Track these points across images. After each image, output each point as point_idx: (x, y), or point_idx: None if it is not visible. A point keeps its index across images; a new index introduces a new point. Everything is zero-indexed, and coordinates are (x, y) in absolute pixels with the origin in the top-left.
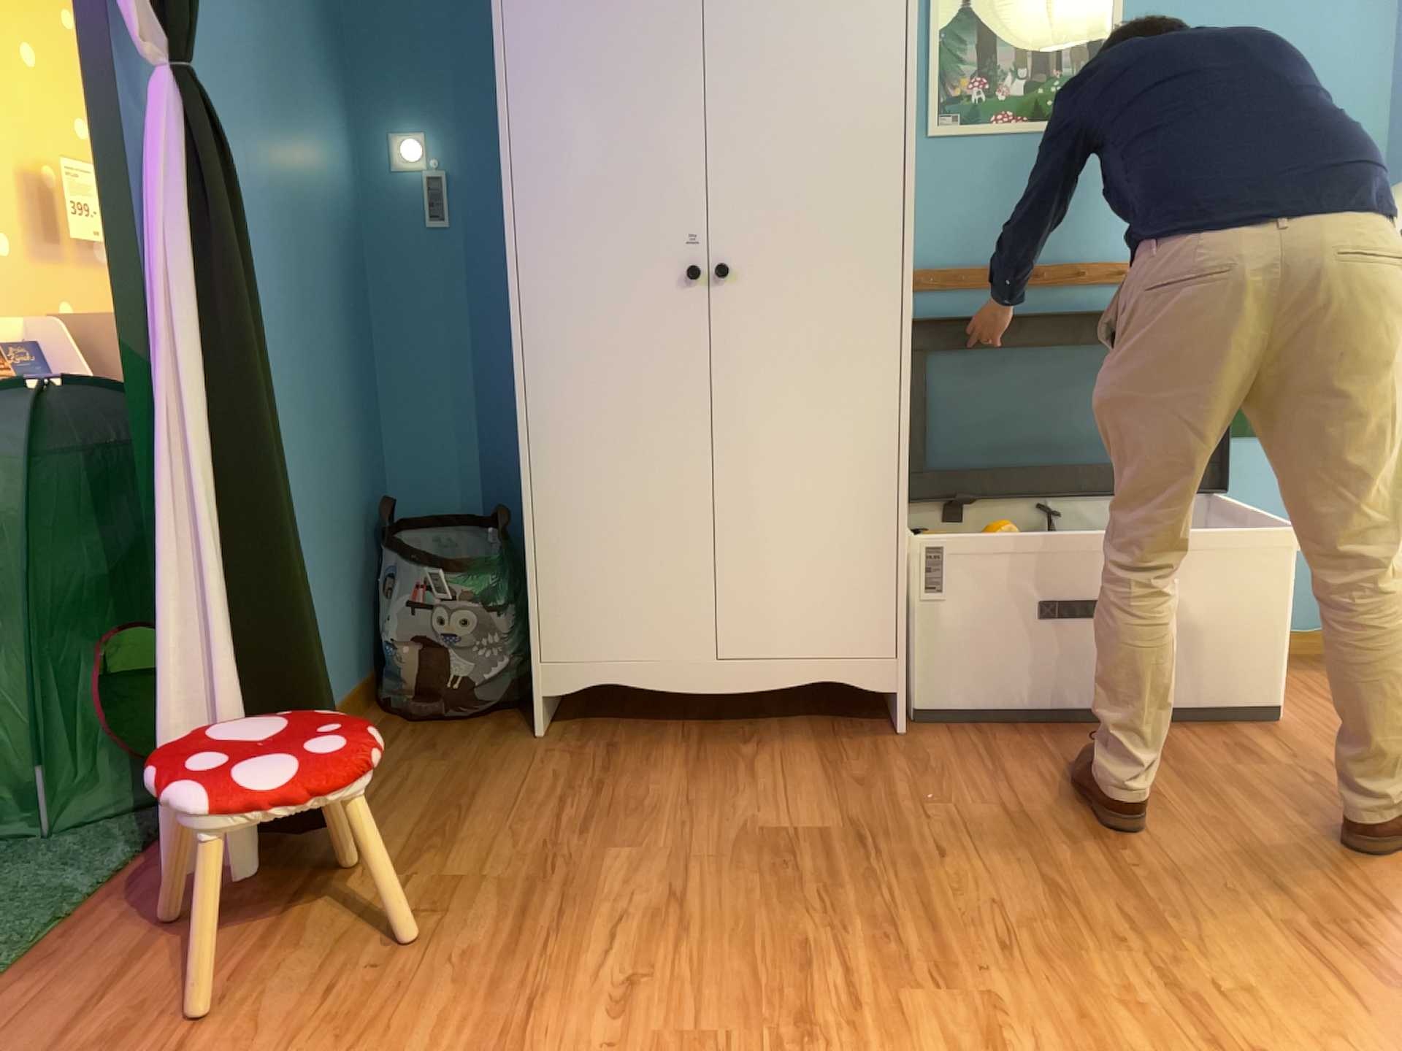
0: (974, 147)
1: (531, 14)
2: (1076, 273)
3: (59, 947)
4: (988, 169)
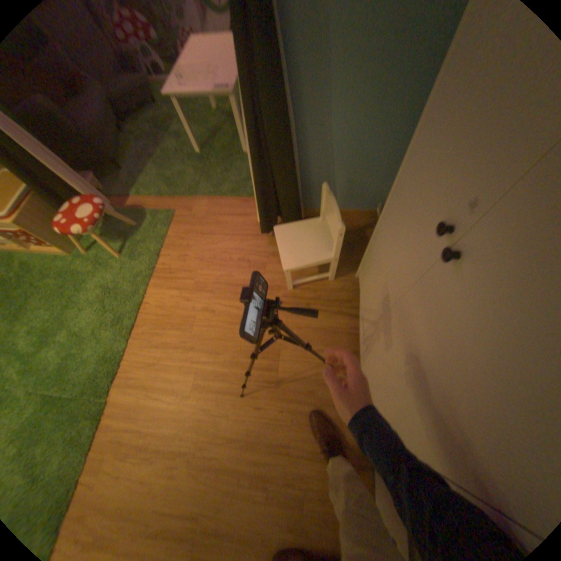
0: None
1: None
2: None
3: (247, 205)
4: None
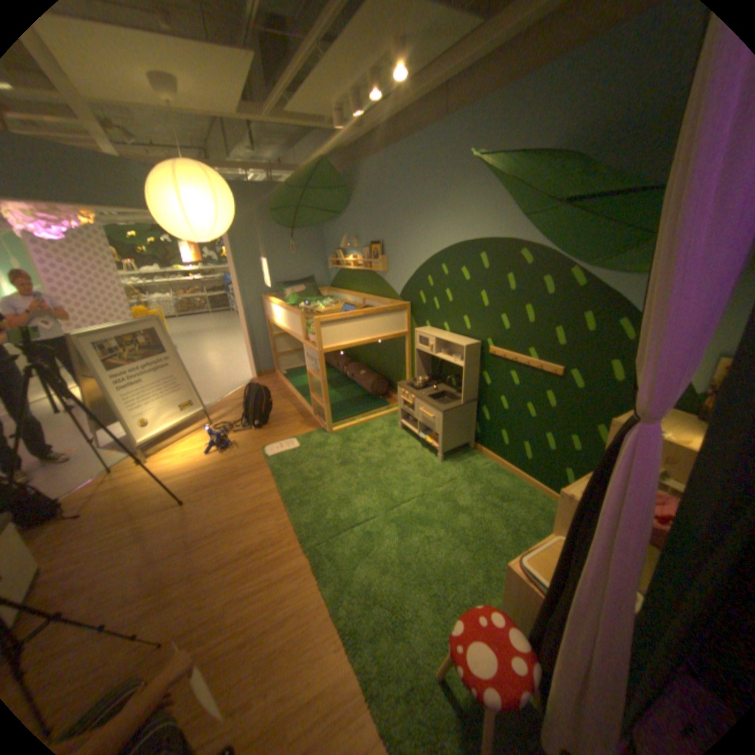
0: None
1: None
2: None
3: None
4: None
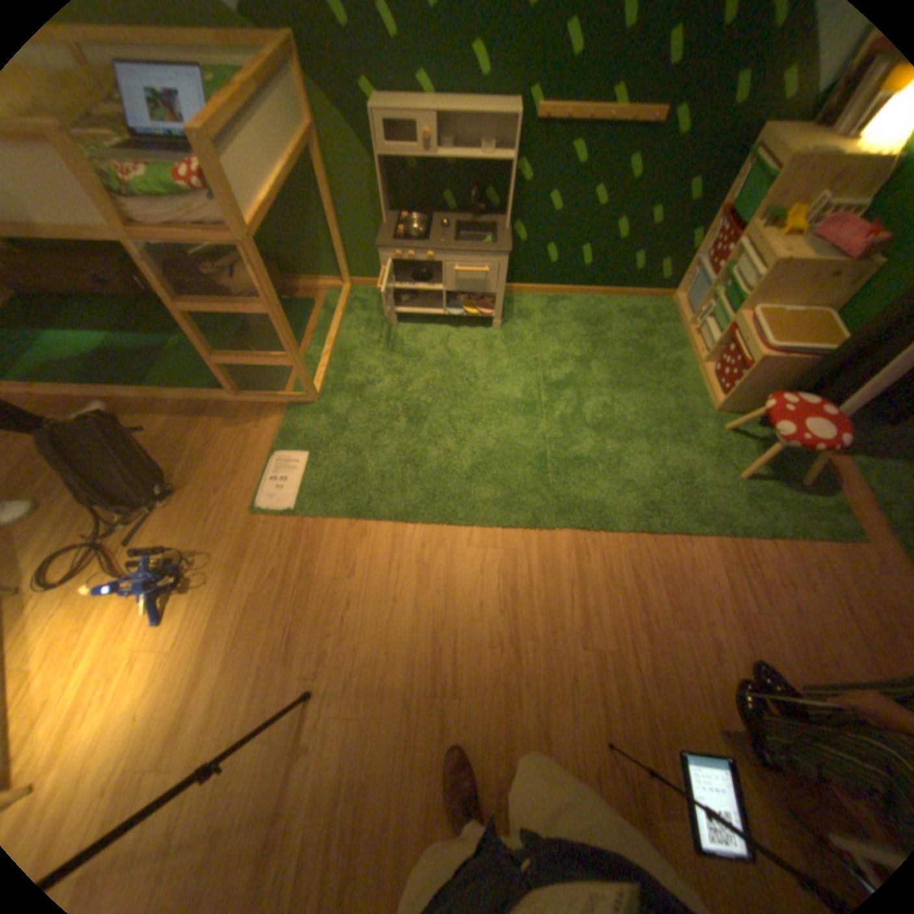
0: None
1: None
2: None
3: None
4: None
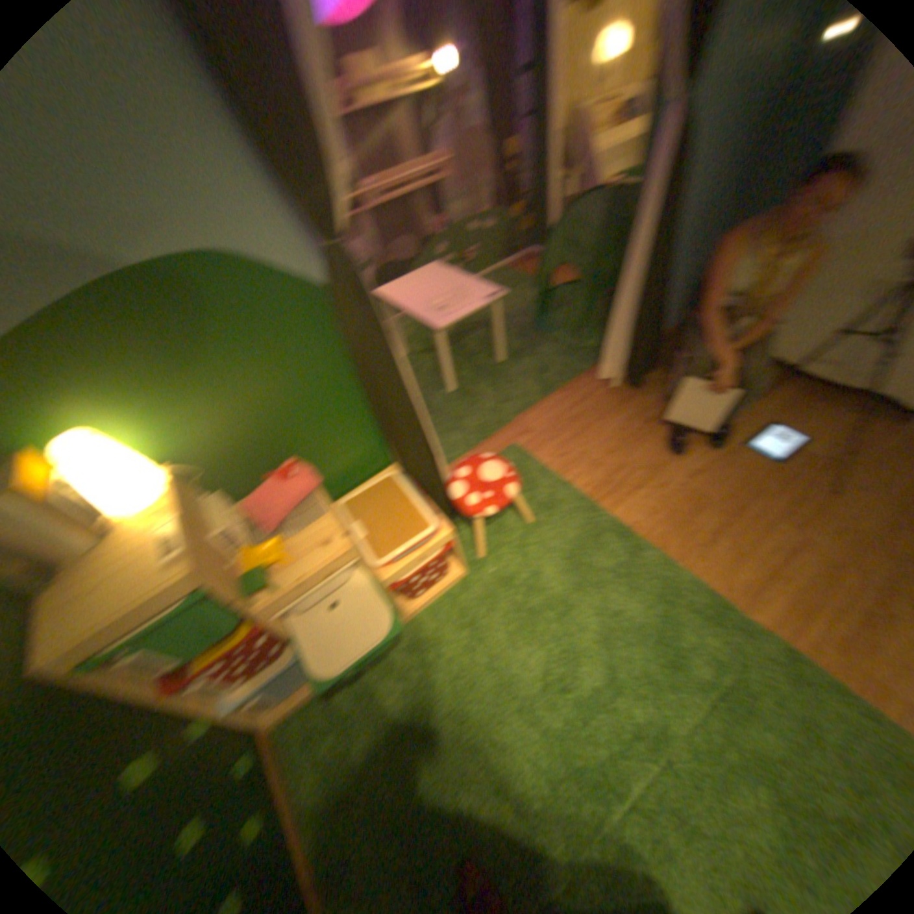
0: None
1: None
2: None
3: (573, 388)
4: None
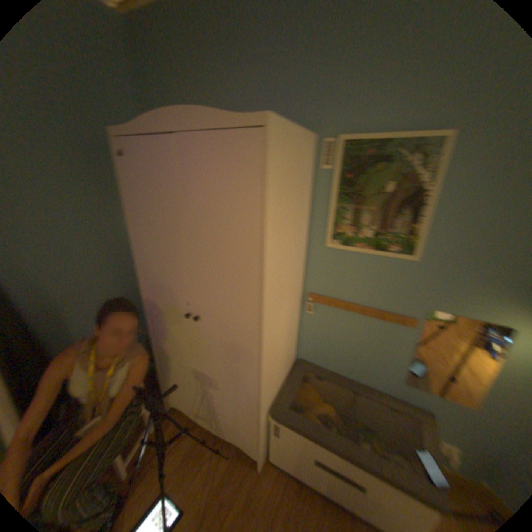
0: (345, 254)
1: (132, 214)
2: (383, 316)
3: None
4: (350, 264)
